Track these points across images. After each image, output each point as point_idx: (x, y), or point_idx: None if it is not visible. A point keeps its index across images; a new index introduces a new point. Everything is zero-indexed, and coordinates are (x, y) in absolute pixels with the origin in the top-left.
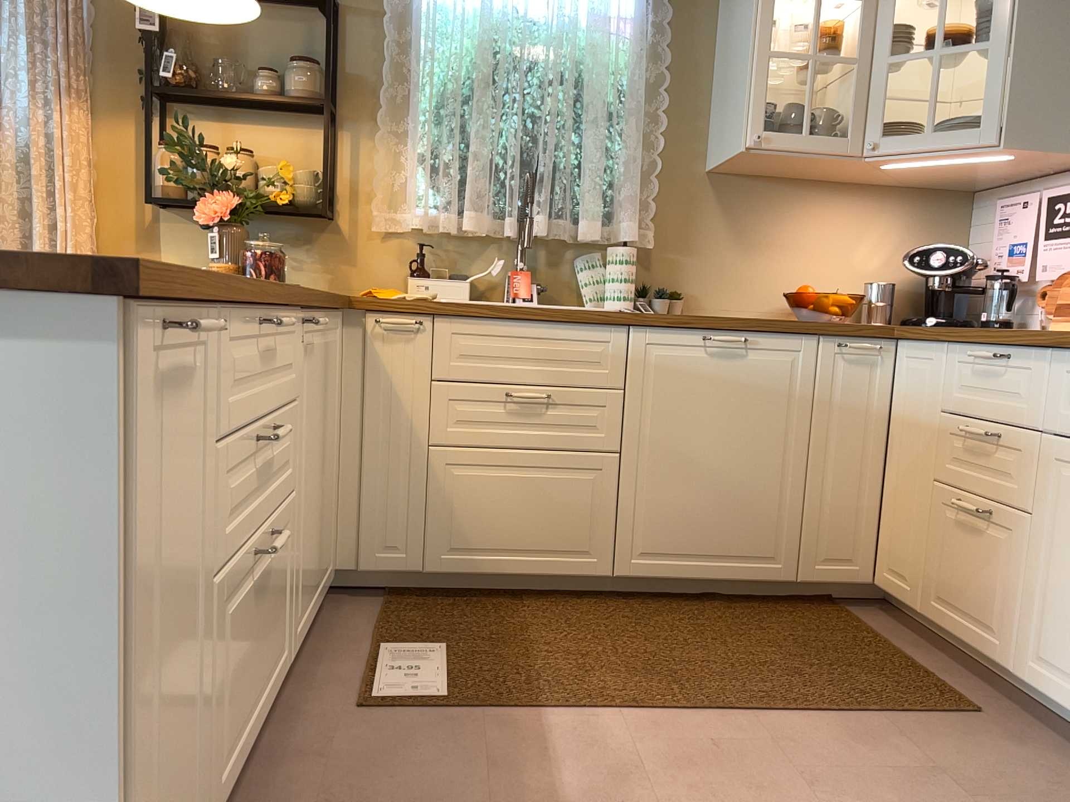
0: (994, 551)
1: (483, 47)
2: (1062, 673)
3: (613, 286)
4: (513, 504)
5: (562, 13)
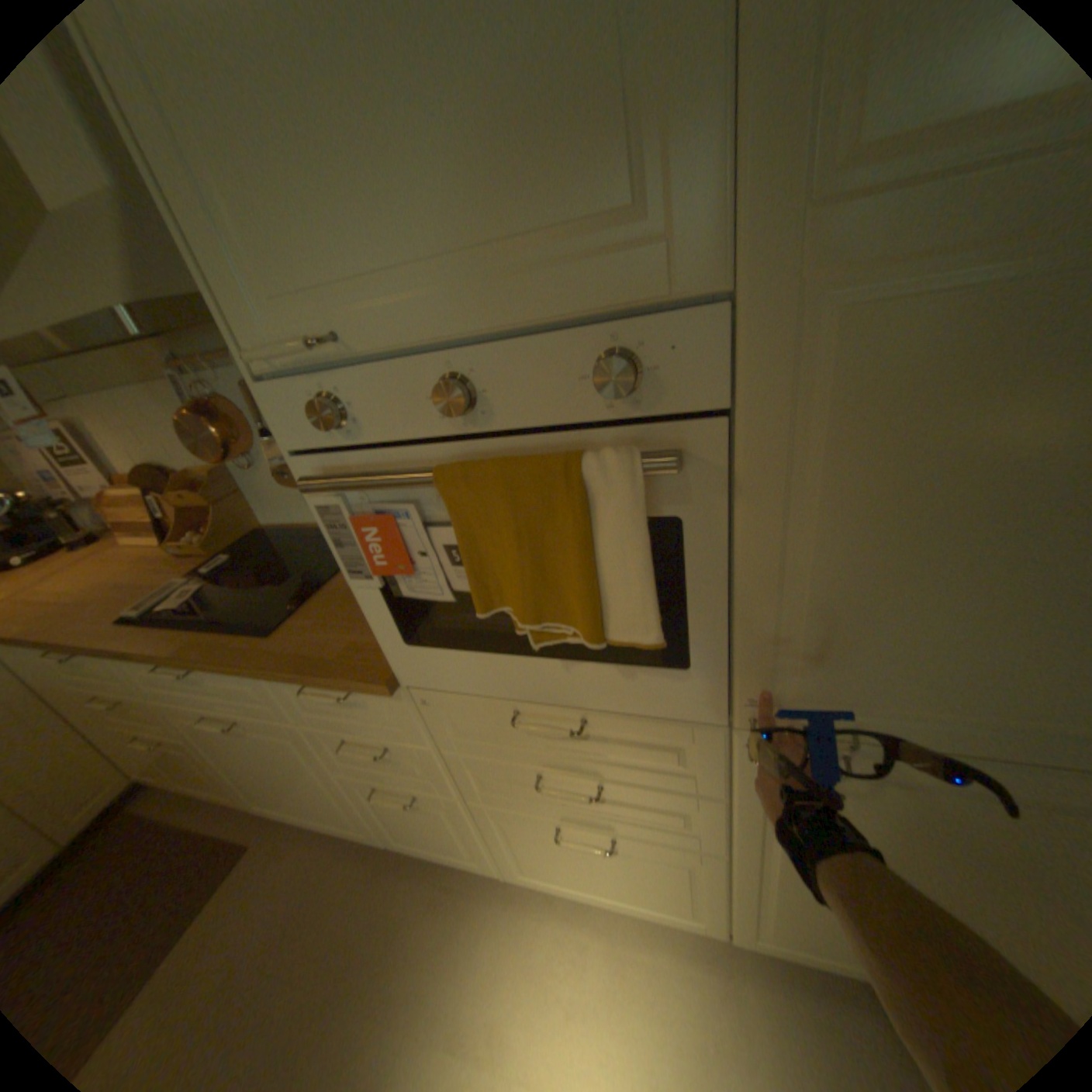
0: (181, 761)
1: None
2: (267, 808)
3: None
4: None
5: None
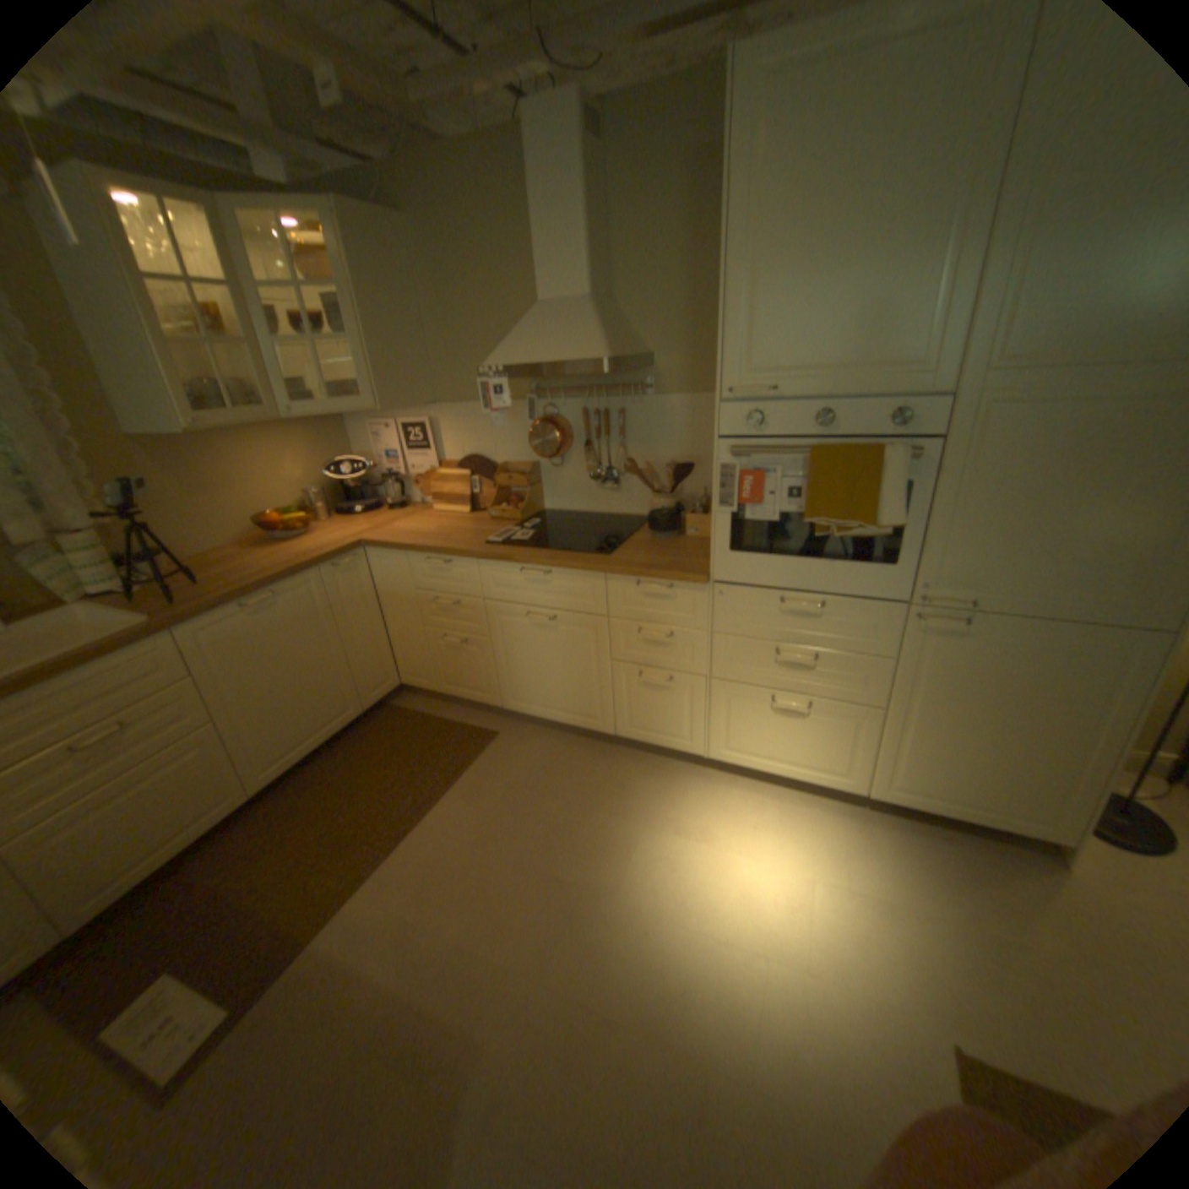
0: (474, 656)
1: None
2: (526, 701)
3: (88, 575)
4: (134, 821)
5: None
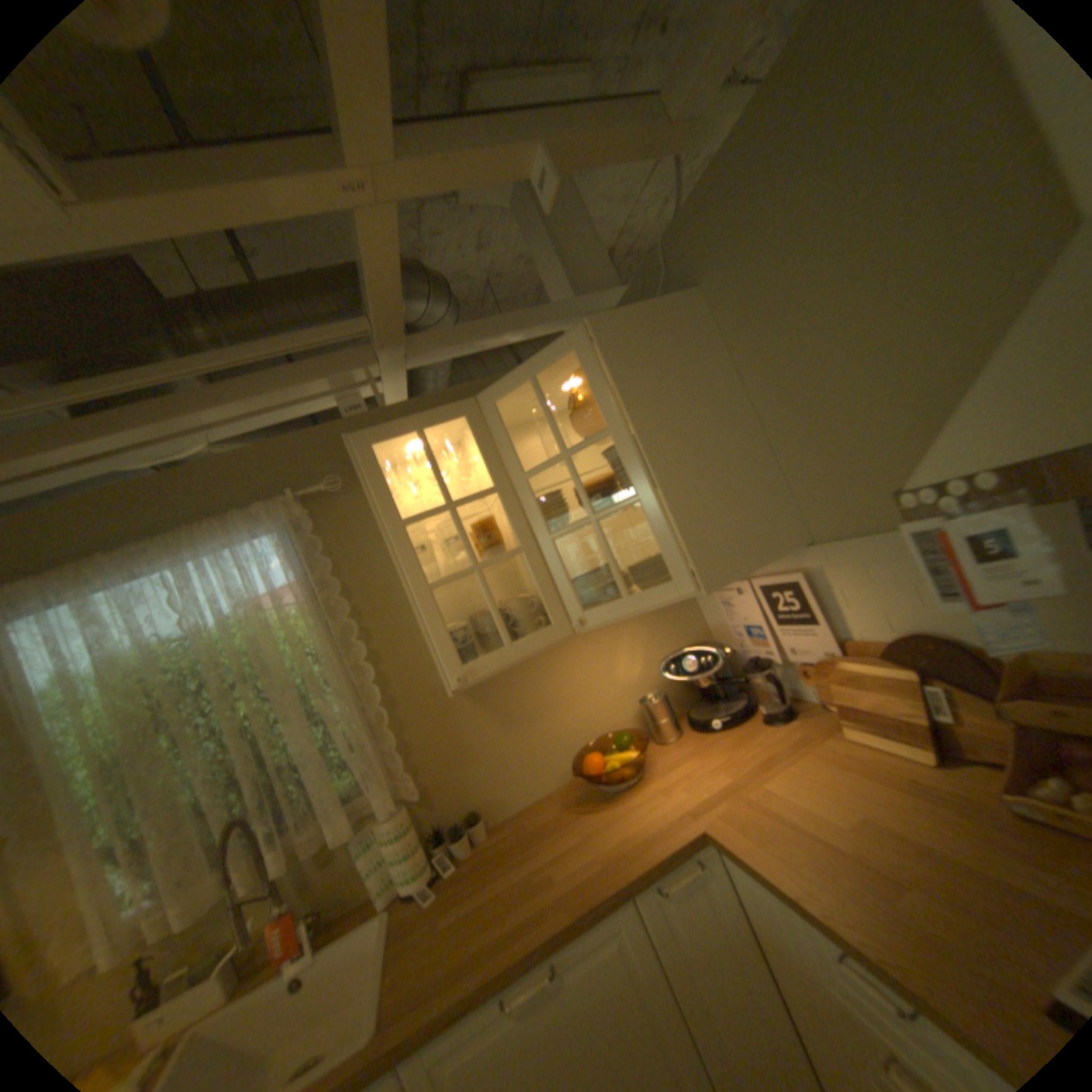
0: None
1: (110, 710)
2: None
3: (393, 872)
4: None
5: (199, 624)
